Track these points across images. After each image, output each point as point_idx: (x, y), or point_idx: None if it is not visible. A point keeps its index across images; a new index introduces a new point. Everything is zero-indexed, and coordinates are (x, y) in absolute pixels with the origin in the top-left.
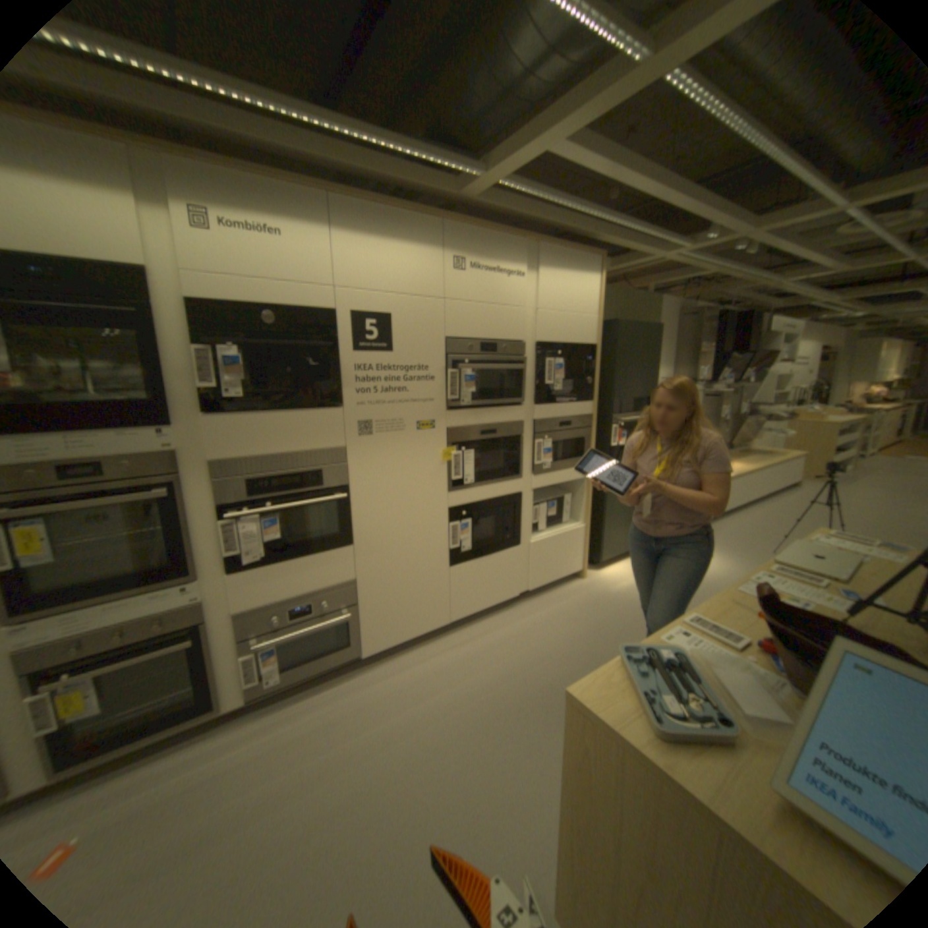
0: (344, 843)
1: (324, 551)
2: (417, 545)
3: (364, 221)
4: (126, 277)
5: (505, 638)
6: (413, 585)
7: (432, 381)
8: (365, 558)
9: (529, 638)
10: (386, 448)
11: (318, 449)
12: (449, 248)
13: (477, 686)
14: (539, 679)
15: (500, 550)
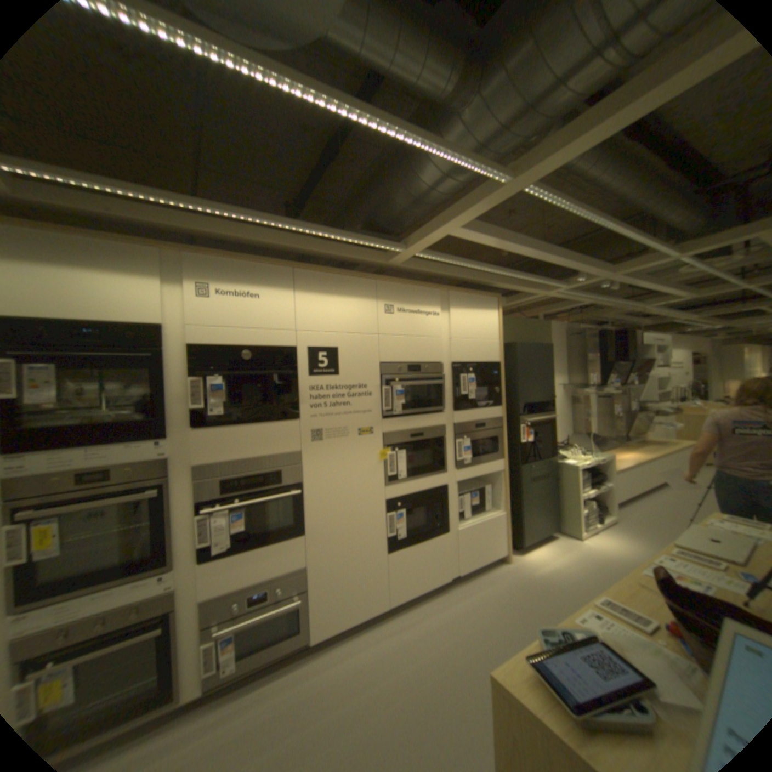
0: None
1: (281, 541)
2: (360, 534)
3: (319, 284)
4: (150, 331)
5: (441, 623)
6: (357, 572)
7: (371, 396)
8: (316, 547)
9: (464, 624)
10: (335, 450)
11: (280, 453)
12: (382, 299)
13: (417, 674)
14: (475, 667)
15: (433, 537)
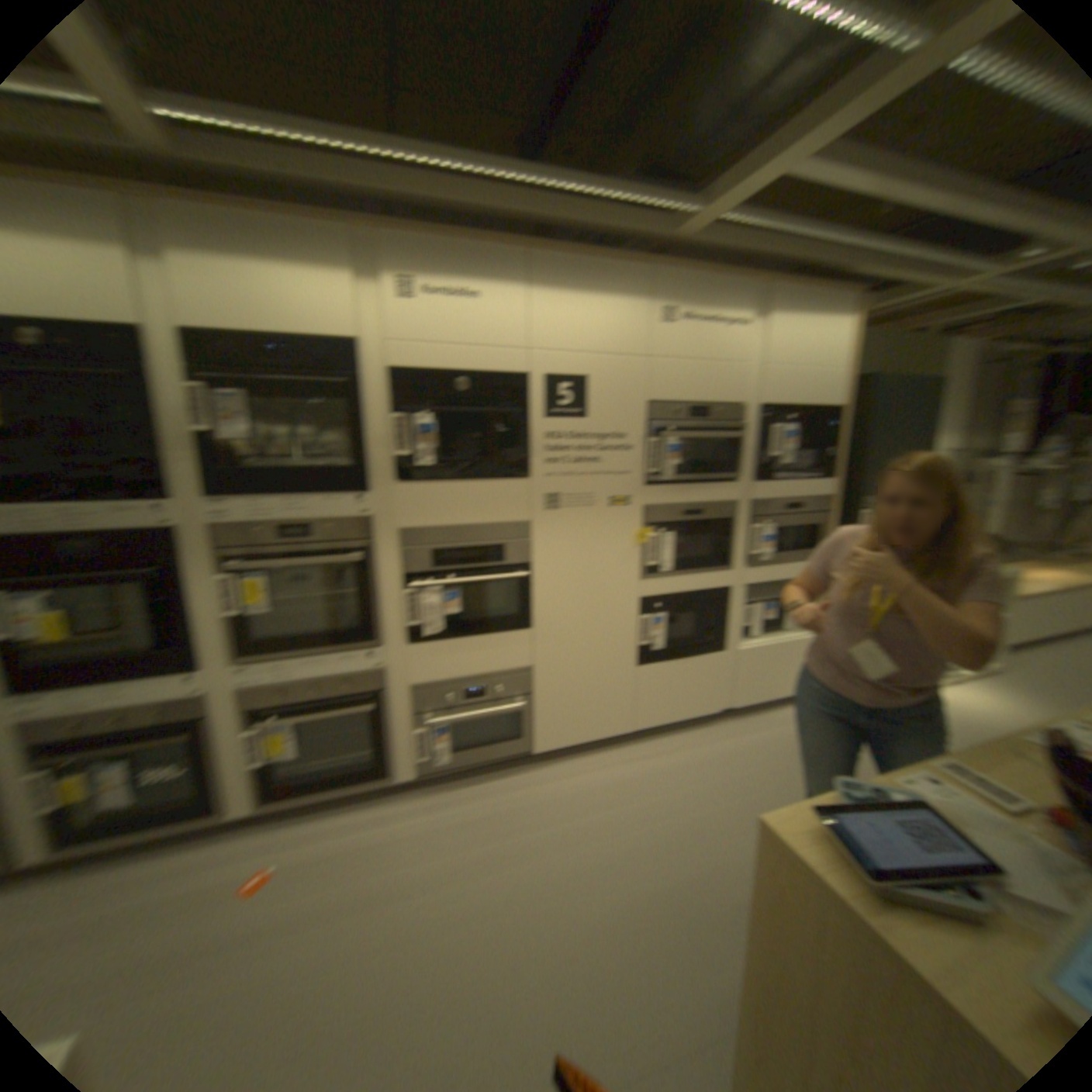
0: (501, 942)
1: (498, 633)
2: (598, 637)
3: (560, 276)
4: (335, 350)
5: (697, 759)
6: (591, 682)
7: (626, 452)
8: (541, 646)
9: (728, 765)
10: (570, 526)
11: (499, 524)
12: (655, 299)
13: (658, 809)
14: (736, 815)
15: (697, 655)
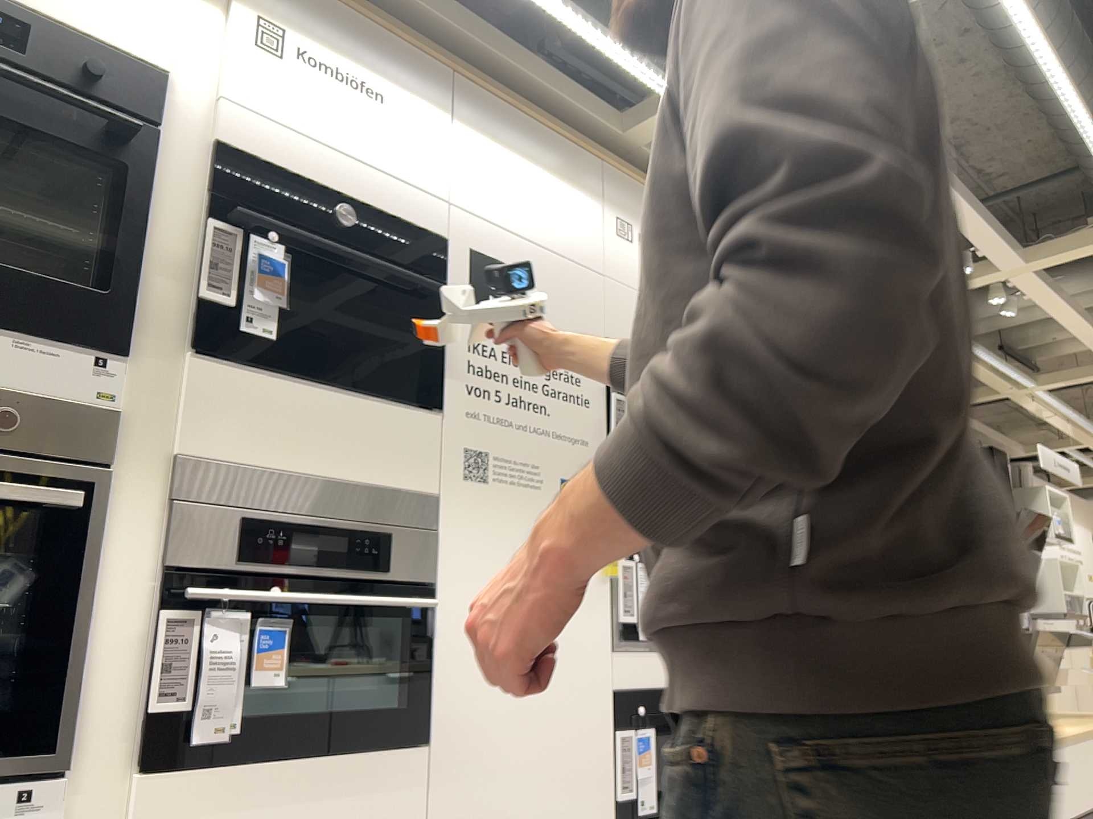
0: None
1: (371, 749)
2: (558, 775)
3: (502, 124)
4: (138, 77)
5: None
6: None
7: (589, 407)
8: (455, 791)
9: None
10: (512, 519)
11: (388, 491)
12: (613, 202)
13: None
14: None
15: None
